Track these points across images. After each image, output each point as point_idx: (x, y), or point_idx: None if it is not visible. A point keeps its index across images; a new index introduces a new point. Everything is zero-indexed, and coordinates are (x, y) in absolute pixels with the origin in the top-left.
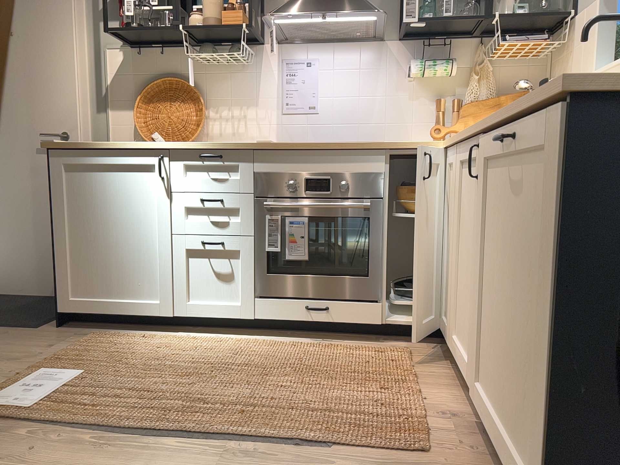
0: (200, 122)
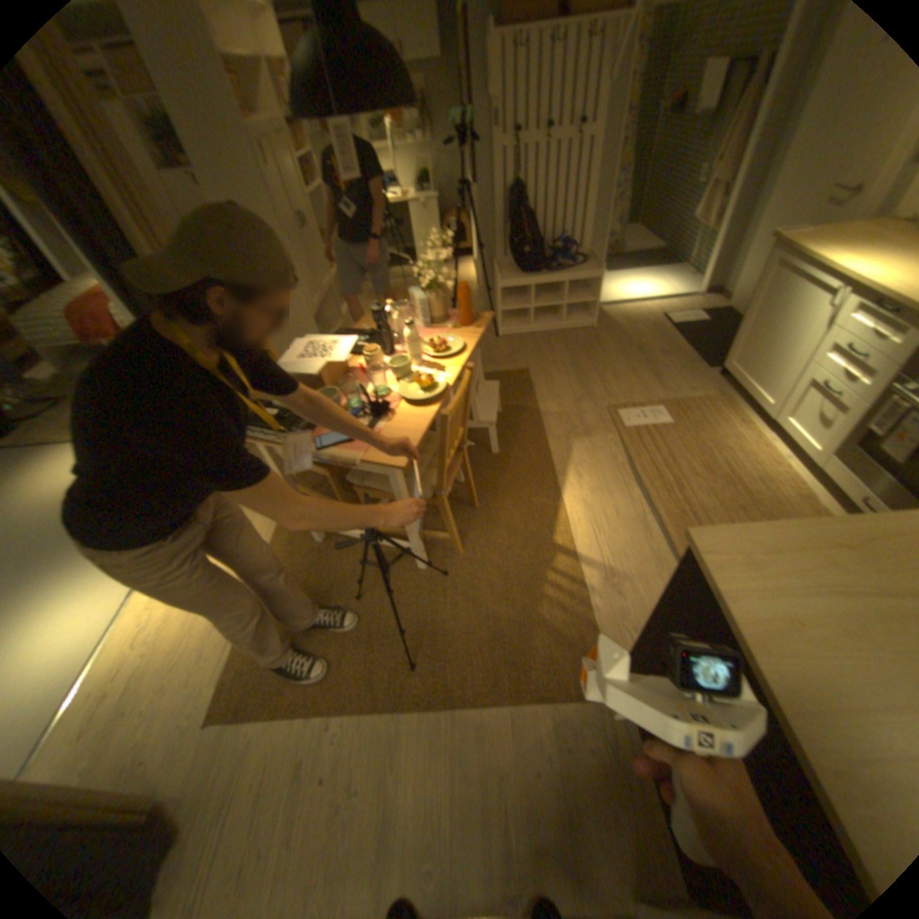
0: None
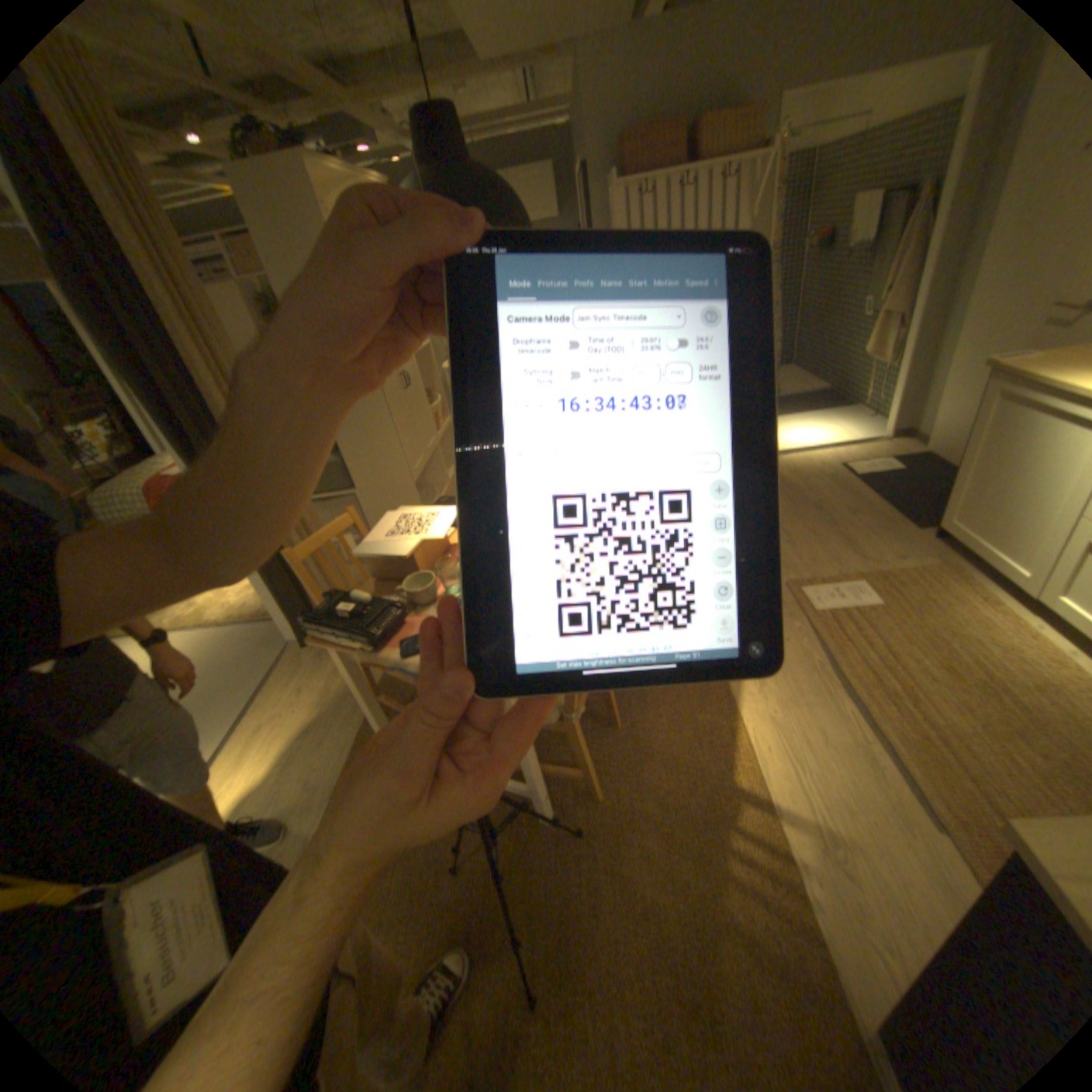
0: None
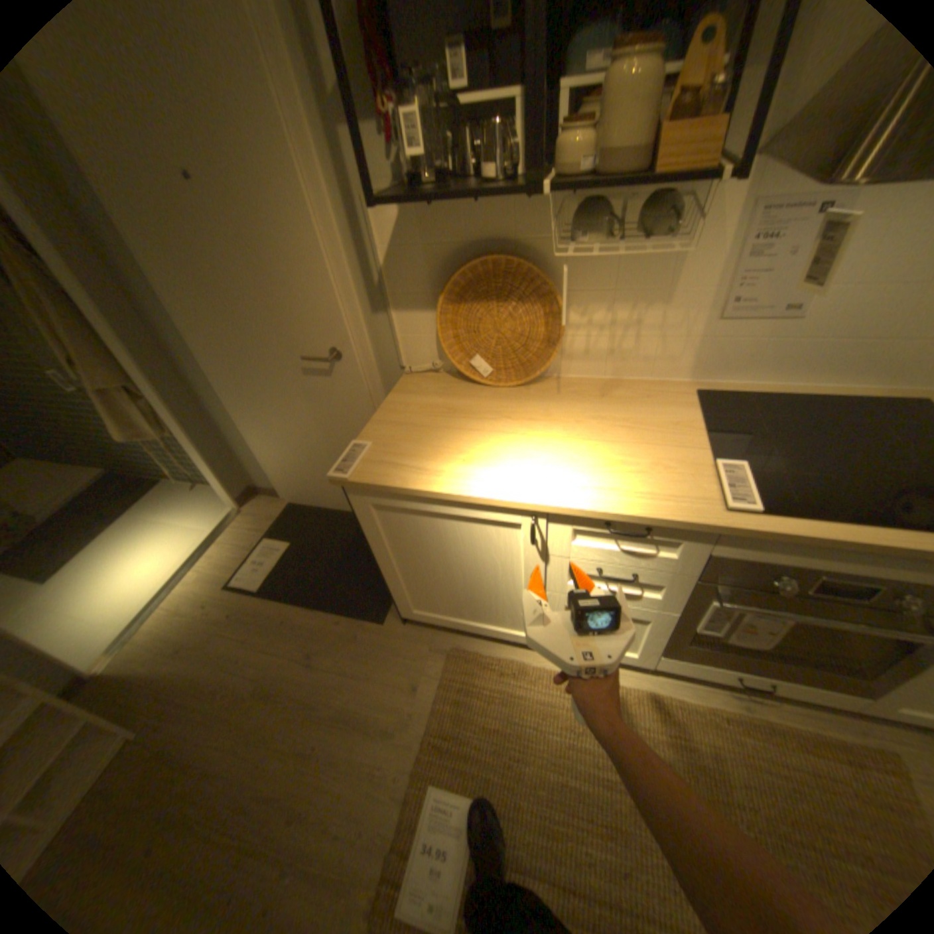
0: (557, 341)
